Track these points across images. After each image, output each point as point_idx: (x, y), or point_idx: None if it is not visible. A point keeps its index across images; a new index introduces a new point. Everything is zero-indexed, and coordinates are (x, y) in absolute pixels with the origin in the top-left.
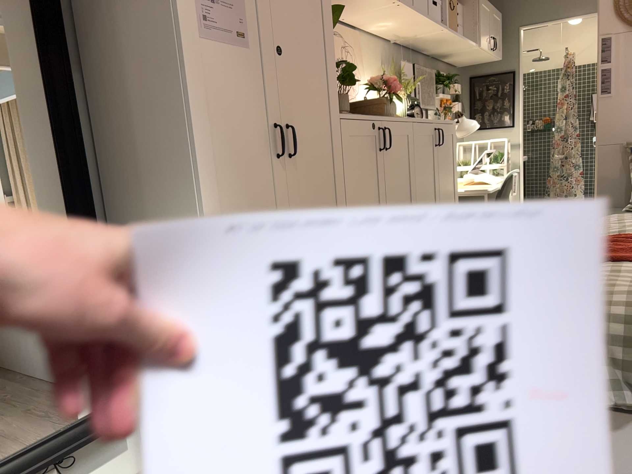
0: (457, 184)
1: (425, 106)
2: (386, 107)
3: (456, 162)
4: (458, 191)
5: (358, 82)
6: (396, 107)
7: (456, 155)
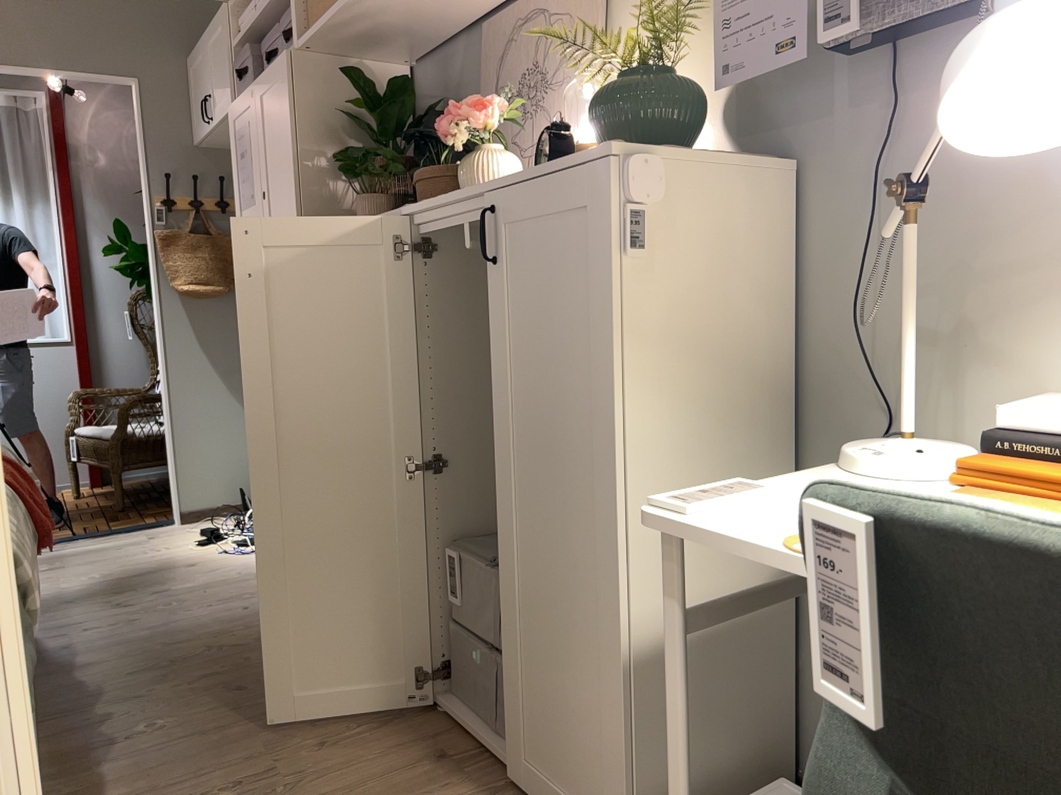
0: (613, 424)
1: (934, 7)
2: (460, 176)
3: (611, 325)
4: (617, 455)
5: (561, 100)
6: (474, 170)
7: (610, 294)
